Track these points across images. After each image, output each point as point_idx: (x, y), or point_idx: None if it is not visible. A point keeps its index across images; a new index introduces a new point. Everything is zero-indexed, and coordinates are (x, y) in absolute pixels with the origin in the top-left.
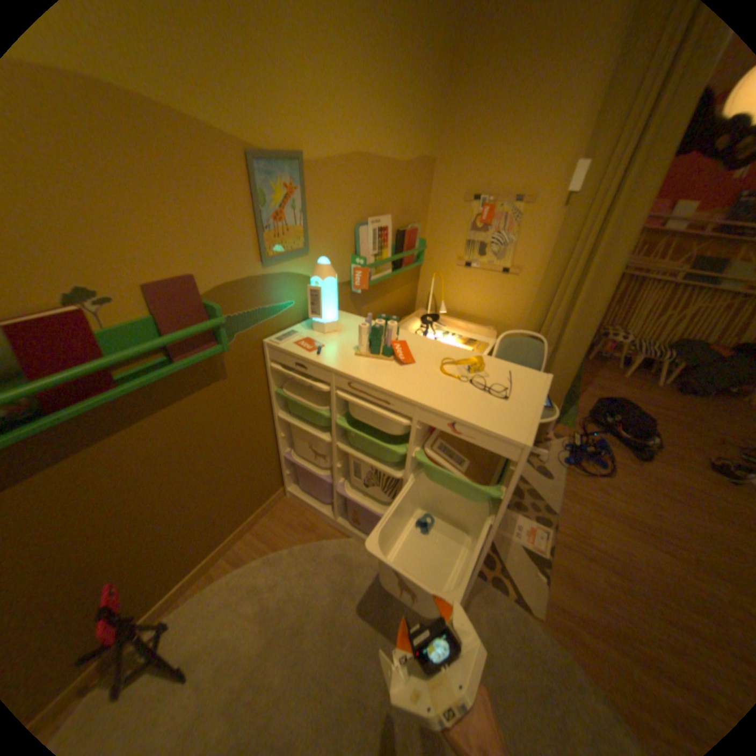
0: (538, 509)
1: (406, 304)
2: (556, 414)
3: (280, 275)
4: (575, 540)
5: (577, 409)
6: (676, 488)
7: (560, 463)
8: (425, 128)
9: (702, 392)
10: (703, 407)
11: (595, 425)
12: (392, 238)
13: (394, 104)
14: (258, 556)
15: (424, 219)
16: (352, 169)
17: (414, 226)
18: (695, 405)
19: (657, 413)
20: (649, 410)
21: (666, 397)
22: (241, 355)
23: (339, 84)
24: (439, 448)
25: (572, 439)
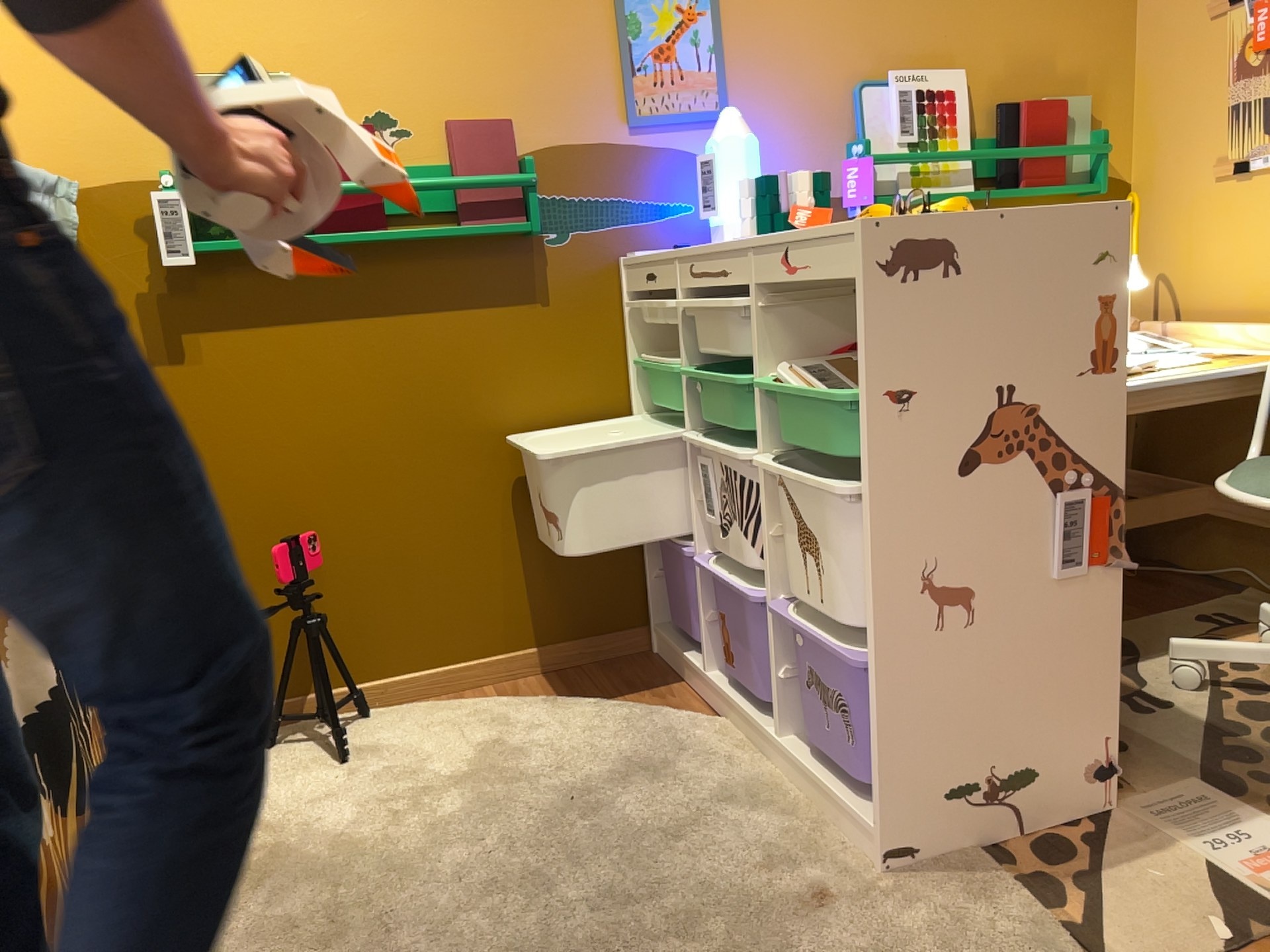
0: None
1: None
2: None
3: (664, 152)
4: None
5: None
6: None
7: None
8: None
9: None
10: None
11: None
12: (970, 117)
13: None
14: (544, 697)
15: (1116, 93)
16: None
17: (1058, 100)
18: None
19: None
20: None
21: None
22: (576, 271)
23: None
24: (816, 367)
25: None
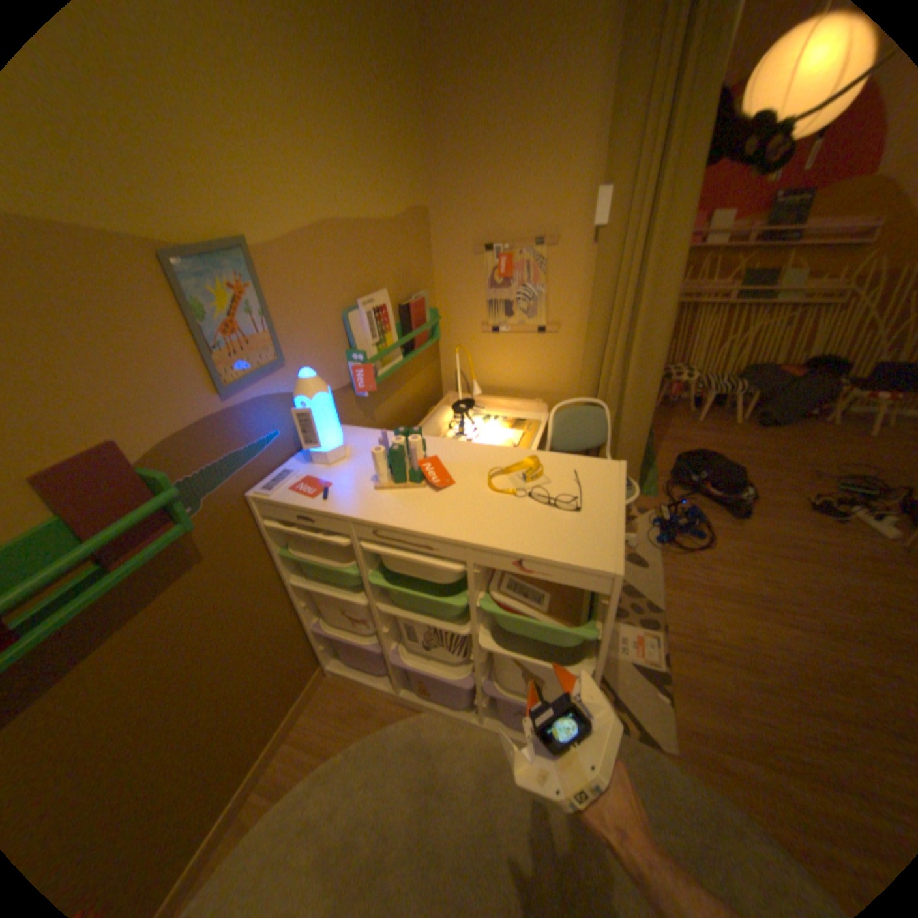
0: (640, 610)
1: (430, 390)
2: (636, 487)
3: (251, 403)
4: (689, 638)
5: (657, 472)
6: (783, 543)
7: (652, 544)
8: (407, 173)
9: (783, 420)
10: (788, 438)
11: (680, 487)
12: (394, 316)
13: (359, 151)
14: (304, 773)
15: (430, 282)
16: (321, 242)
17: (420, 295)
18: (779, 437)
19: (742, 456)
20: (734, 454)
21: (748, 435)
22: (217, 523)
23: (276, 138)
24: (509, 587)
25: (658, 511)
